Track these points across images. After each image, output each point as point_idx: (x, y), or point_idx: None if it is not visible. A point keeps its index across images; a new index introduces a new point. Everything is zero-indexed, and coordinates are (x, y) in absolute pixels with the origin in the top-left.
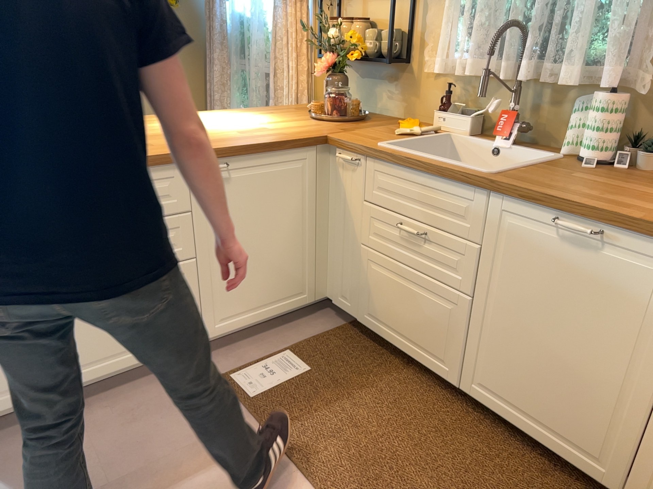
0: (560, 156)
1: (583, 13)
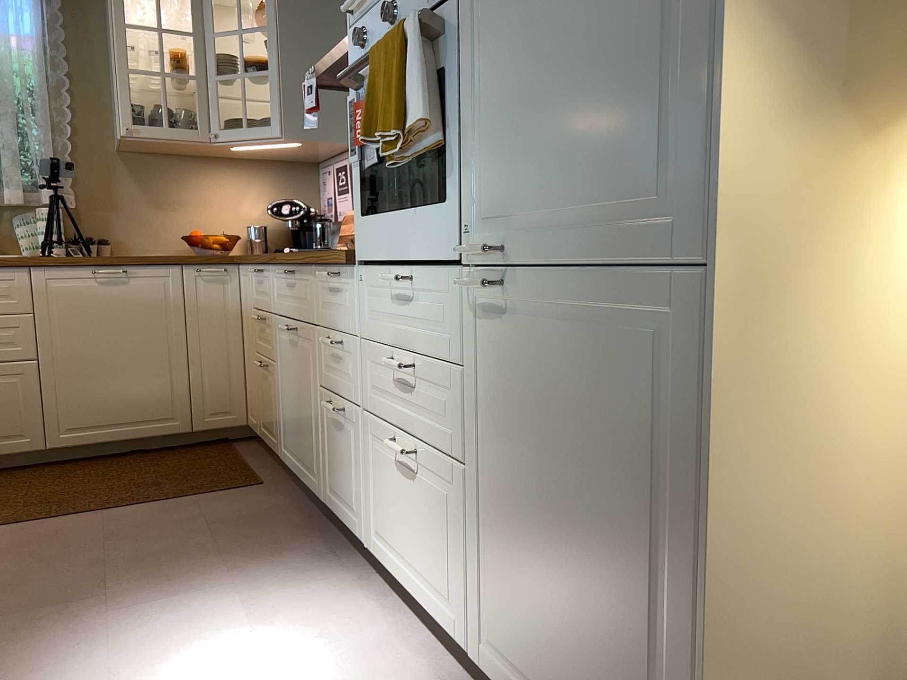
0: (28, 257)
1: (1, 153)
